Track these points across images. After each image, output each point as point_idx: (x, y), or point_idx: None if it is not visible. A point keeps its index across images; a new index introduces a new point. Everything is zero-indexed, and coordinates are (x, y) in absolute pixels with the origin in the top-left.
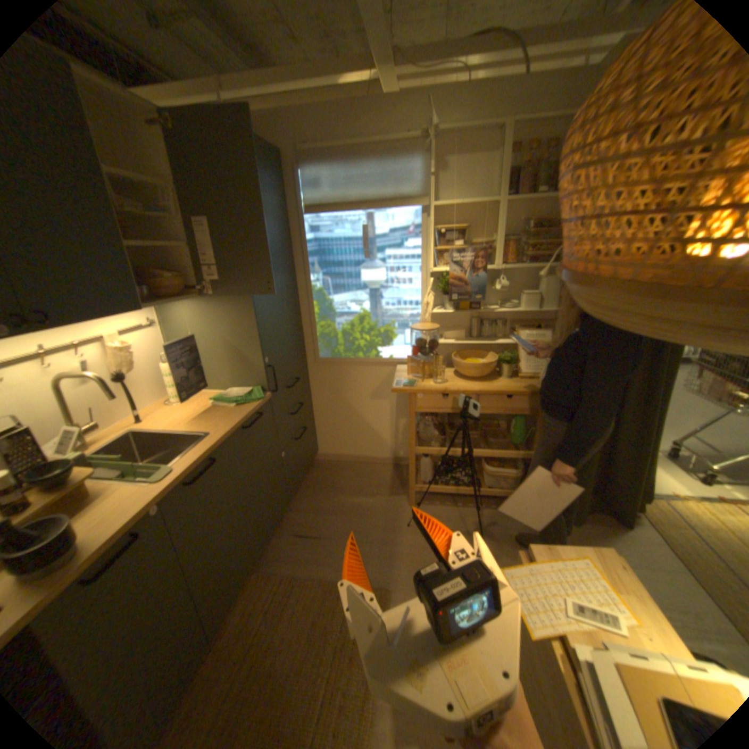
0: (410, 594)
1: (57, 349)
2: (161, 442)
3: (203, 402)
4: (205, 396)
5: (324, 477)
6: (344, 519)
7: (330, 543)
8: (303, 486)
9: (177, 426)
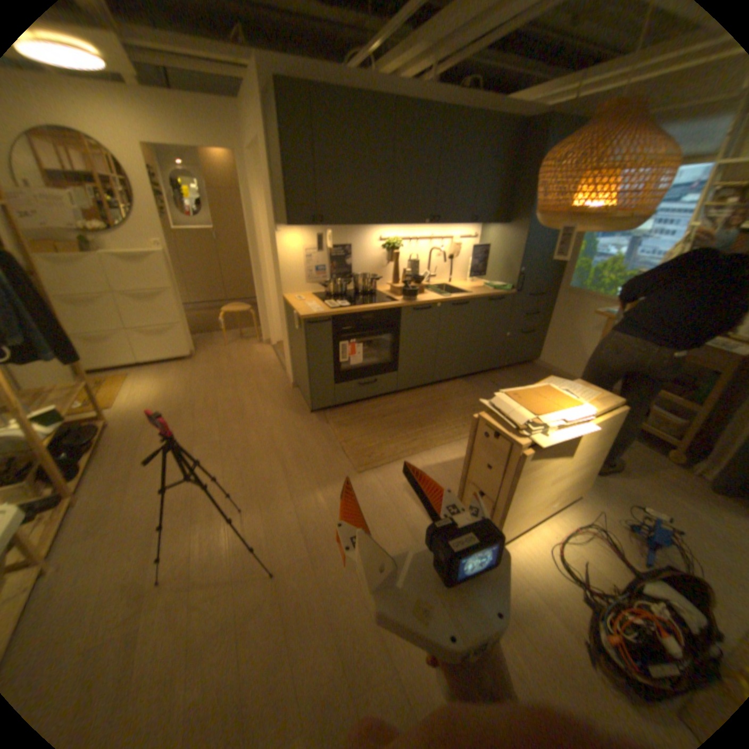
0: None
1: (435, 238)
2: (453, 293)
3: (479, 285)
4: (483, 283)
5: (532, 372)
6: None
7: None
8: (514, 369)
9: (461, 288)
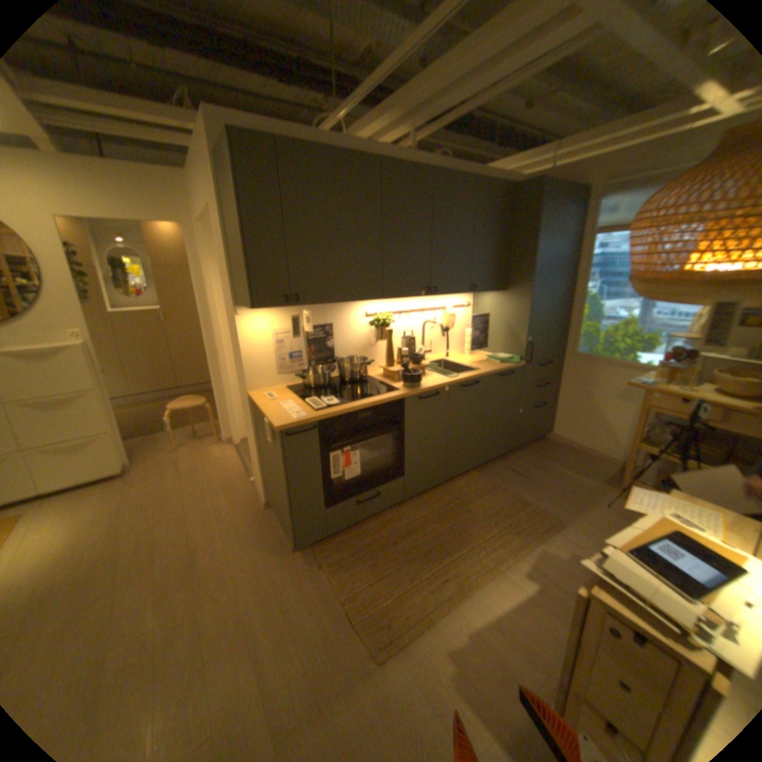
0: (581, 537)
1: (426, 310)
2: (453, 369)
3: (480, 357)
4: (483, 355)
5: (550, 450)
6: (552, 478)
7: (534, 484)
8: (529, 448)
9: (463, 363)
